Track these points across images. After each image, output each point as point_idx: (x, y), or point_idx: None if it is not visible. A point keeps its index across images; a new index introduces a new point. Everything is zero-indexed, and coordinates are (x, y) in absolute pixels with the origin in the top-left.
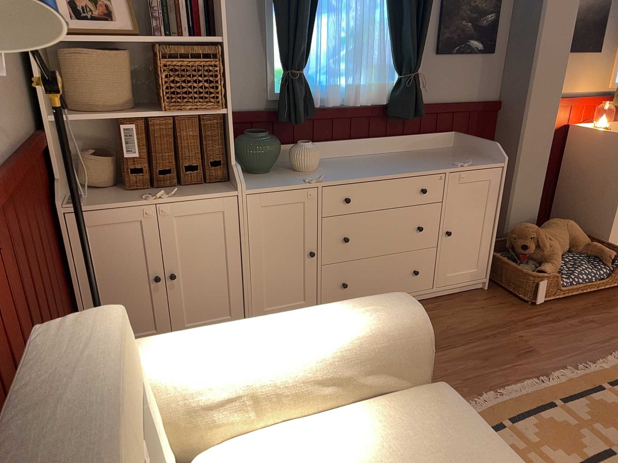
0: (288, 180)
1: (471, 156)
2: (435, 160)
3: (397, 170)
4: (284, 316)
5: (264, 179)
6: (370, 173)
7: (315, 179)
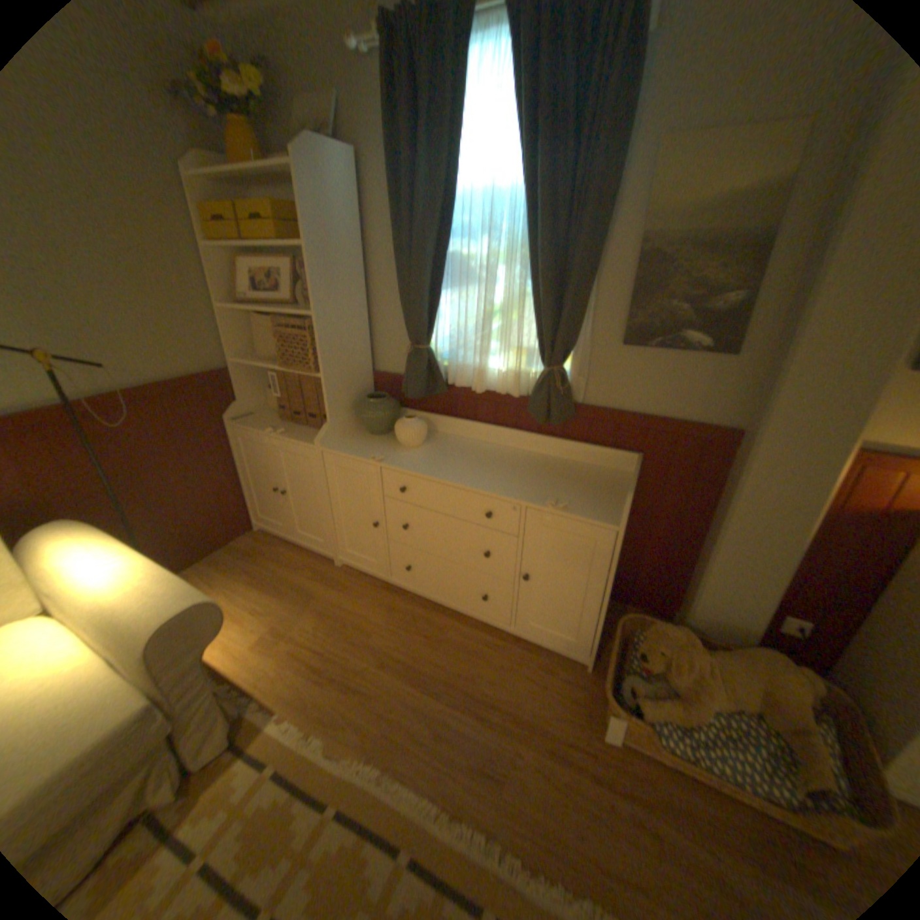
0: (371, 449)
1: (613, 497)
2: (551, 483)
3: (474, 478)
4: (126, 564)
5: (361, 442)
6: (441, 471)
7: (384, 458)
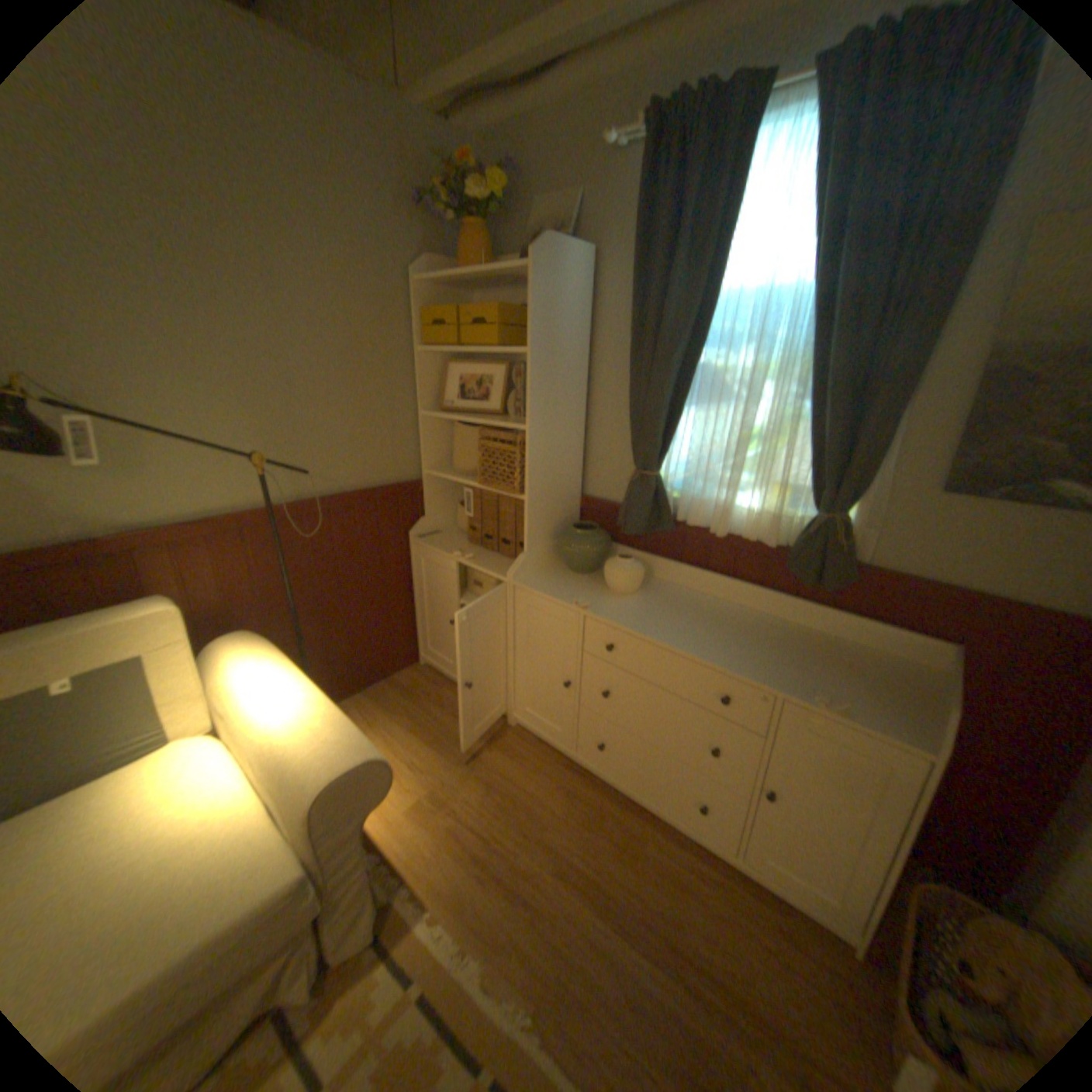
0: (573, 590)
1: (919, 706)
2: (819, 670)
3: (707, 648)
4: (301, 694)
5: (561, 579)
6: (663, 631)
7: (590, 604)
